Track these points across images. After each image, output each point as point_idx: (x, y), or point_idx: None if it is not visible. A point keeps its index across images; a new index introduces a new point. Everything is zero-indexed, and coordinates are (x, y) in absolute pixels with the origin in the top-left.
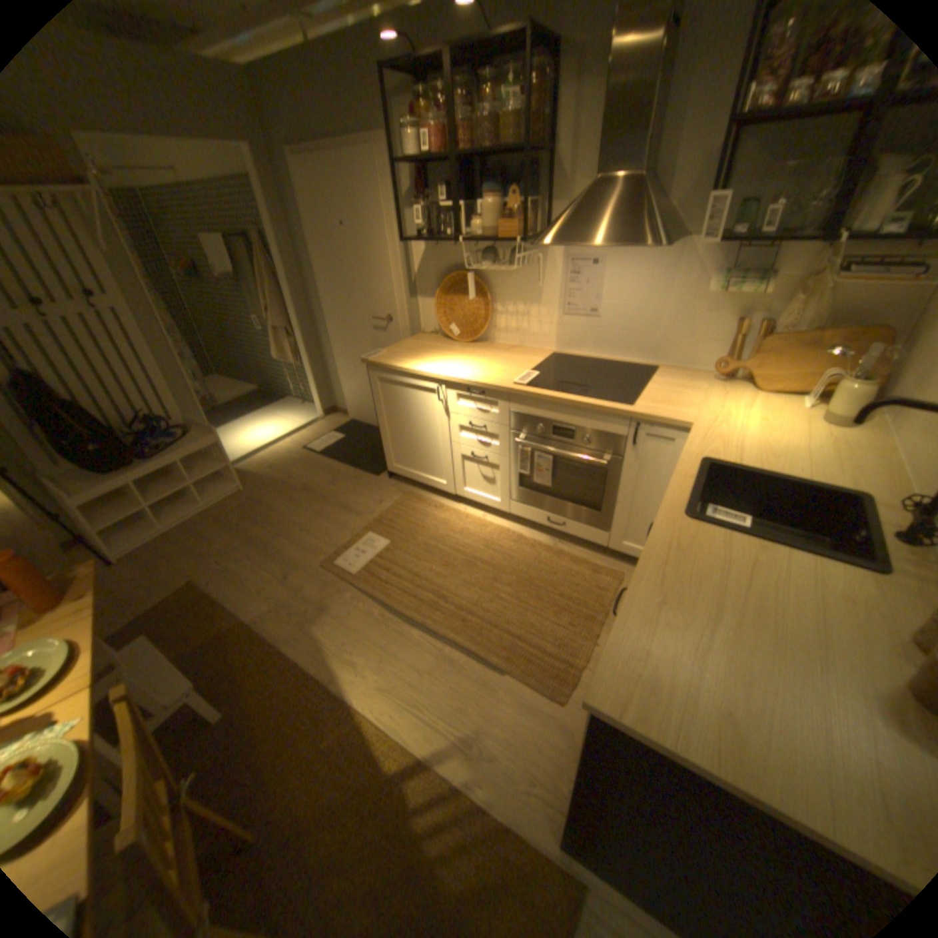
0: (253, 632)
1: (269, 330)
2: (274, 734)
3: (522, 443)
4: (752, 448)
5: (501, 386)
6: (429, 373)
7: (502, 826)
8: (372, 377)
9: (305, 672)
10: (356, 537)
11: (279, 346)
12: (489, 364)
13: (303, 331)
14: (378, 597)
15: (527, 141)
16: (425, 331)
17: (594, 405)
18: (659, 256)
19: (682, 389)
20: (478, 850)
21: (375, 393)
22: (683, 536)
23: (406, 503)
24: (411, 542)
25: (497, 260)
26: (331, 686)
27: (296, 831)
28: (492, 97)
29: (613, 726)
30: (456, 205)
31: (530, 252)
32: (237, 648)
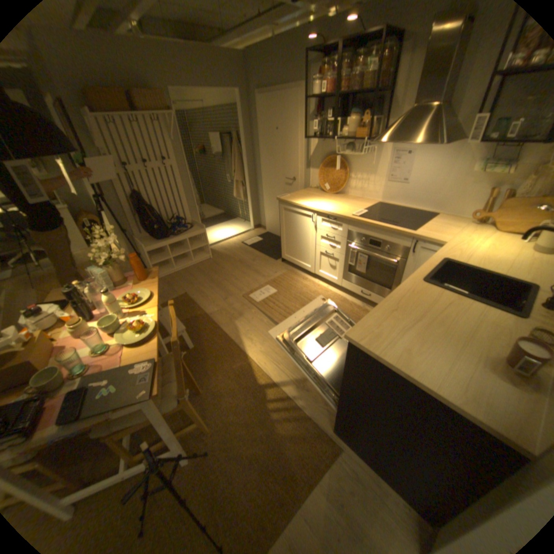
0: (210, 317)
1: (234, 182)
2: (214, 358)
3: (352, 247)
4: (477, 257)
5: (345, 216)
6: (309, 207)
7: (308, 417)
8: (281, 207)
9: (230, 337)
10: (261, 286)
11: (237, 191)
12: (342, 205)
13: (250, 183)
14: (267, 313)
15: (378, 86)
16: (311, 186)
17: (393, 229)
18: (447, 150)
19: (449, 226)
20: (295, 422)
21: (281, 216)
22: (417, 288)
23: (288, 274)
24: (287, 292)
25: (354, 149)
26: (240, 345)
27: (218, 394)
28: (362, 64)
29: (356, 347)
30: (337, 120)
31: (373, 146)
32: (202, 322)
